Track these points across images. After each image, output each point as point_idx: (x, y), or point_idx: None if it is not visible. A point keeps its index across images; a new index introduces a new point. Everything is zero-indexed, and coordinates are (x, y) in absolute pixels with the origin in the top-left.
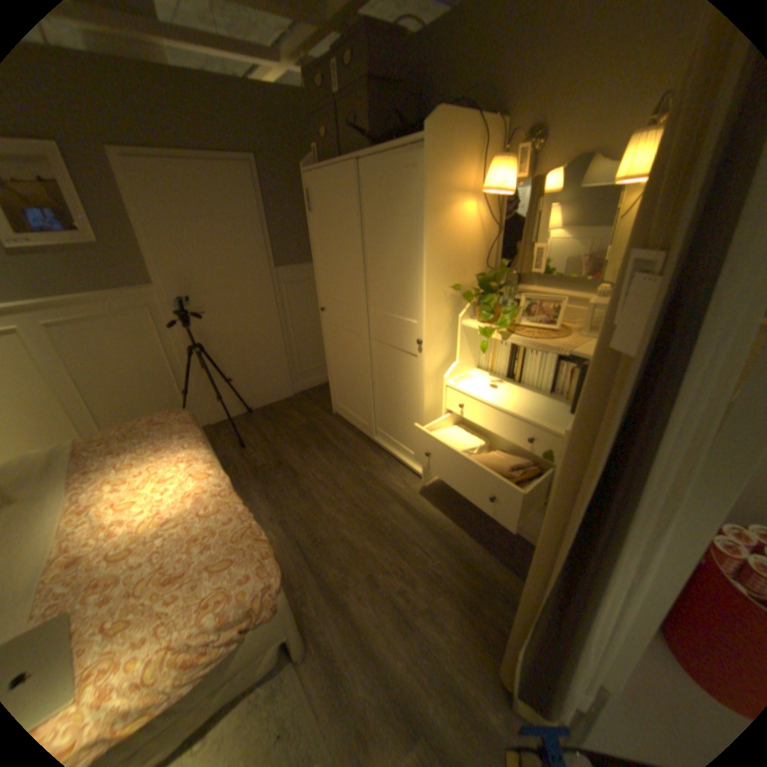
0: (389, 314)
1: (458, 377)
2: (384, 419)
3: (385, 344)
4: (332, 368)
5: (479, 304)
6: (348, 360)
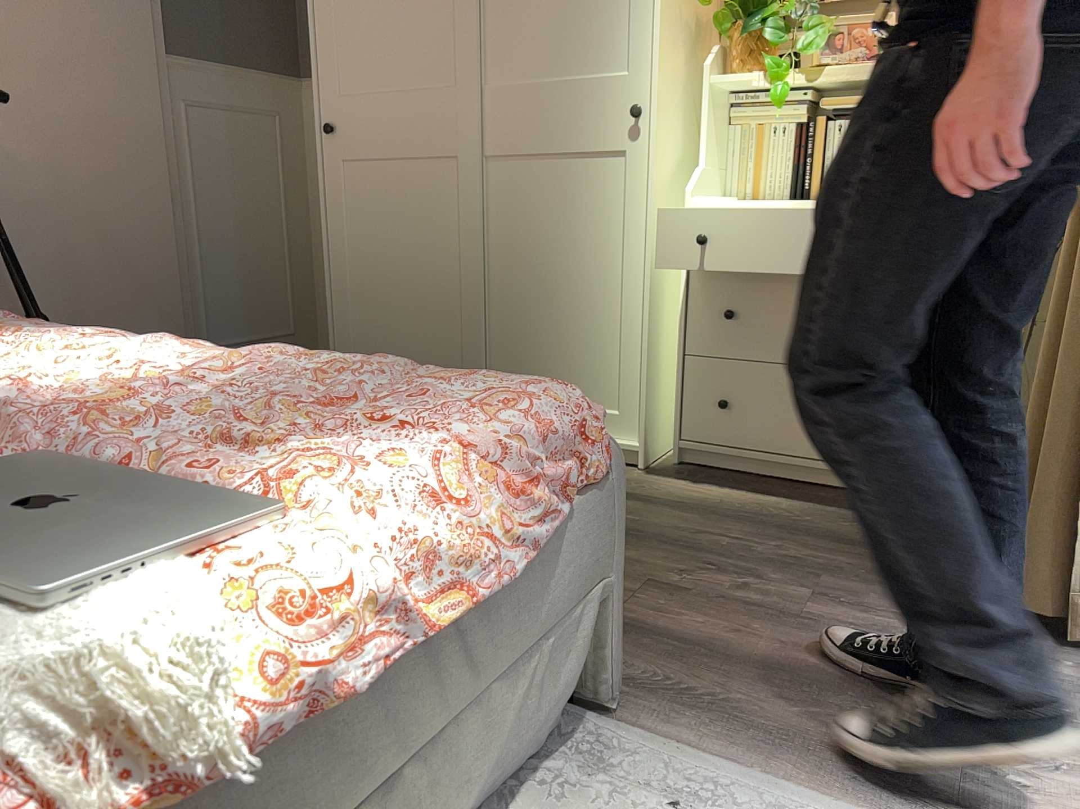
0: (548, 77)
1: (707, 195)
2: (517, 358)
3: (529, 155)
4: (344, 281)
5: (746, 30)
6: (406, 238)
